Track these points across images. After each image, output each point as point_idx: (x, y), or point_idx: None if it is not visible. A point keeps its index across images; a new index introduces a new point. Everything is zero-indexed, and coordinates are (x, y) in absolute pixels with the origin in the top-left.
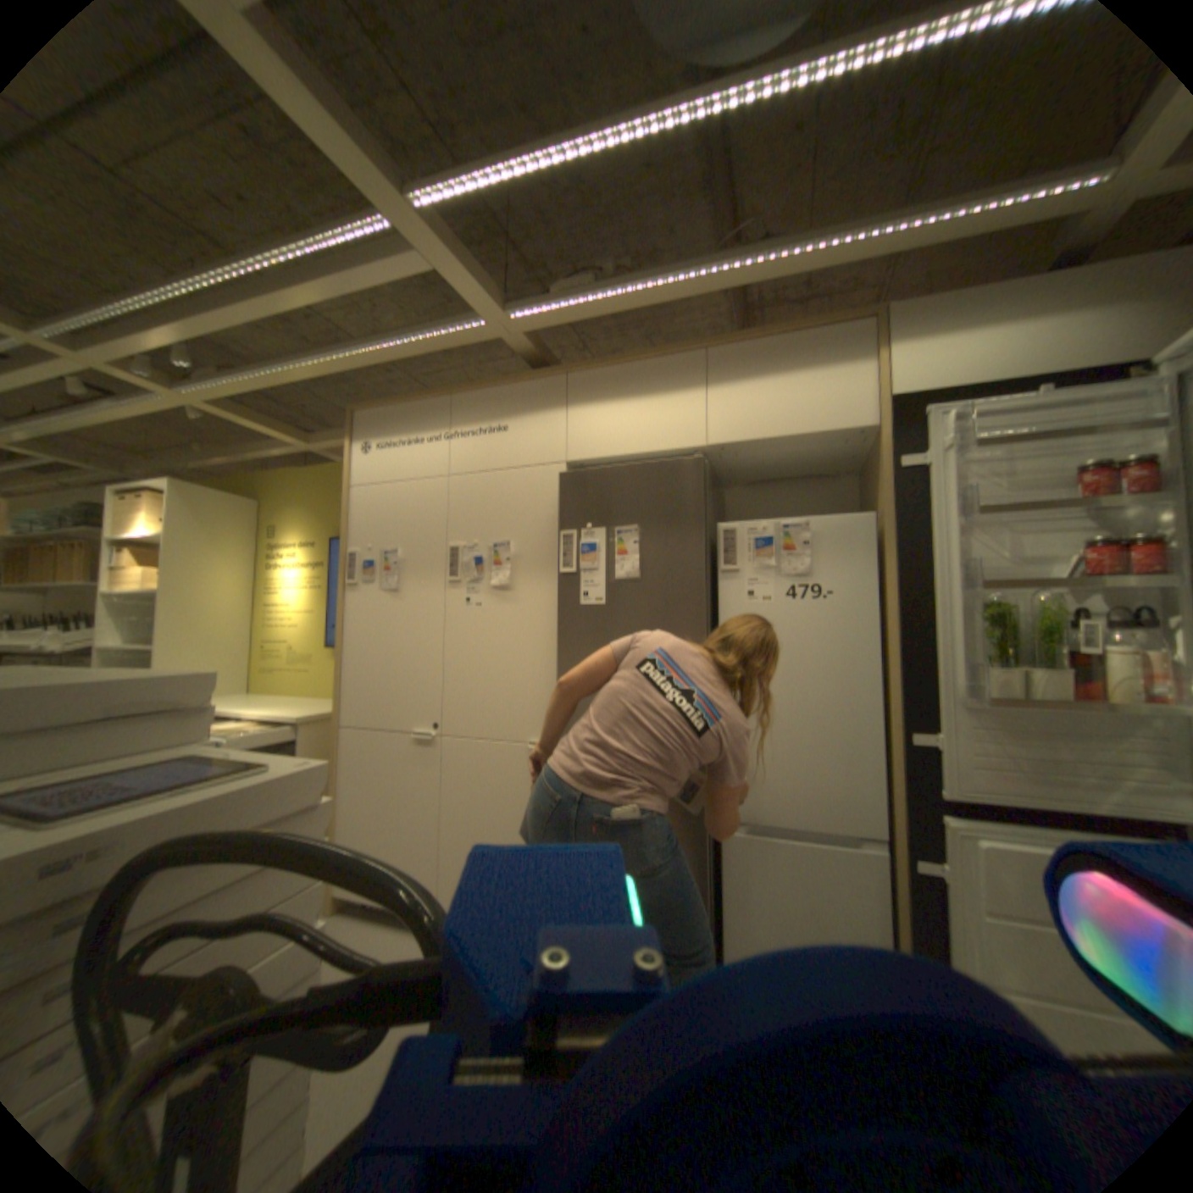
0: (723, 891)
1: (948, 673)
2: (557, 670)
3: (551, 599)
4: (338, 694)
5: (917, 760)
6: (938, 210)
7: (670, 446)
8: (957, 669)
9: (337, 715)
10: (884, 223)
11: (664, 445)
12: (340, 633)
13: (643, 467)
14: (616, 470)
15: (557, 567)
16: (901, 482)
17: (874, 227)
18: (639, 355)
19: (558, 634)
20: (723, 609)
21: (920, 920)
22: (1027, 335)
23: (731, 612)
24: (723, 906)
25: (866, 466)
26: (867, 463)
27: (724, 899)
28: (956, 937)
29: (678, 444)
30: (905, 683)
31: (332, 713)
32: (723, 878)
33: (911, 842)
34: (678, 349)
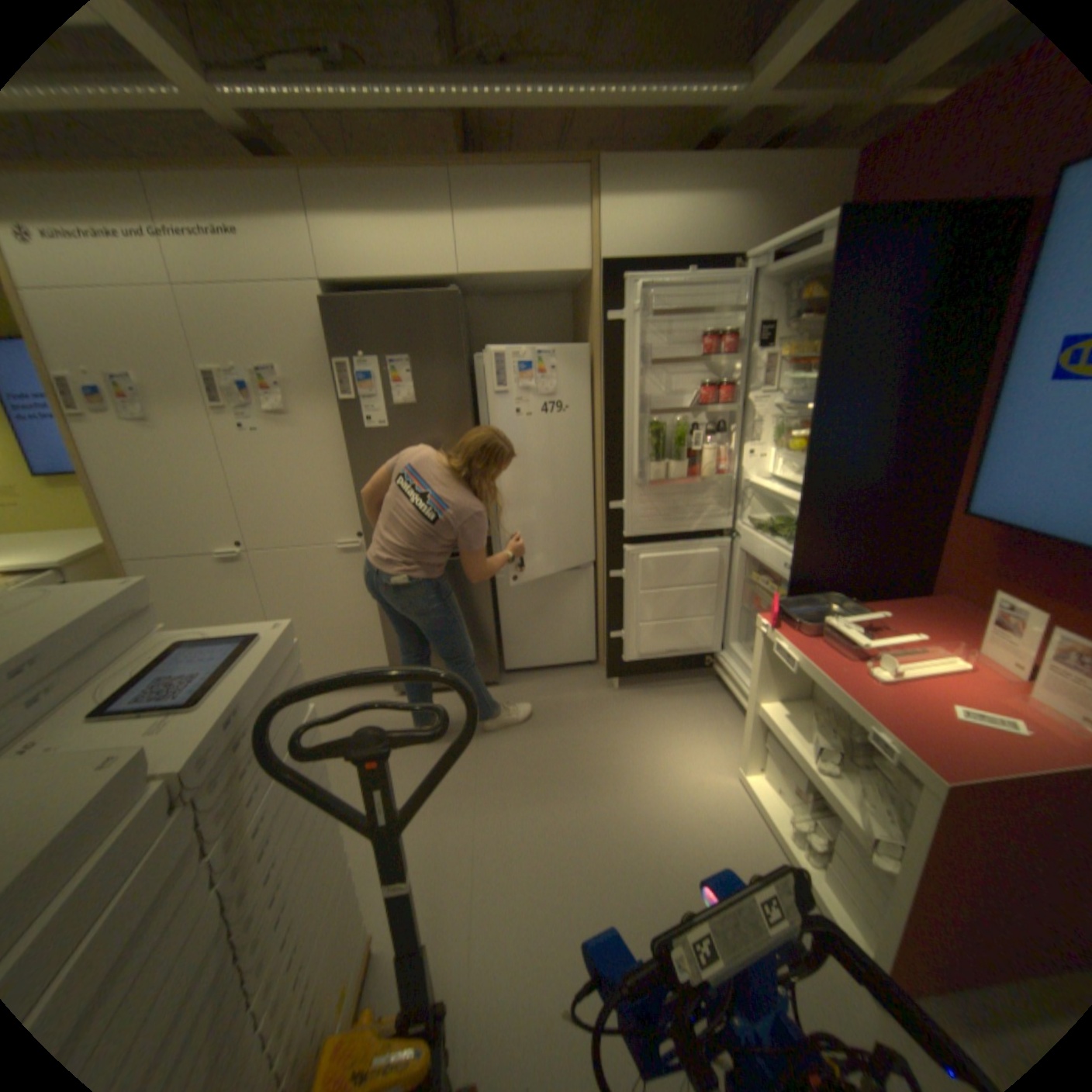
0: (499, 611)
1: (629, 466)
2: (352, 483)
3: (333, 421)
4: (107, 531)
5: (611, 518)
6: (641, 86)
7: (426, 272)
8: (634, 463)
9: (115, 550)
10: (602, 86)
11: (420, 272)
12: (84, 469)
13: (406, 298)
14: (380, 299)
15: (333, 390)
16: (607, 326)
17: (594, 87)
18: (382, 163)
19: (346, 453)
20: (485, 423)
21: (609, 600)
22: (688, 208)
23: (491, 425)
24: (500, 619)
25: (580, 293)
26: (581, 292)
27: (501, 615)
28: (626, 605)
29: (434, 271)
30: (605, 468)
31: (107, 549)
32: (498, 603)
33: (605, 560)
34: (422, 164)
